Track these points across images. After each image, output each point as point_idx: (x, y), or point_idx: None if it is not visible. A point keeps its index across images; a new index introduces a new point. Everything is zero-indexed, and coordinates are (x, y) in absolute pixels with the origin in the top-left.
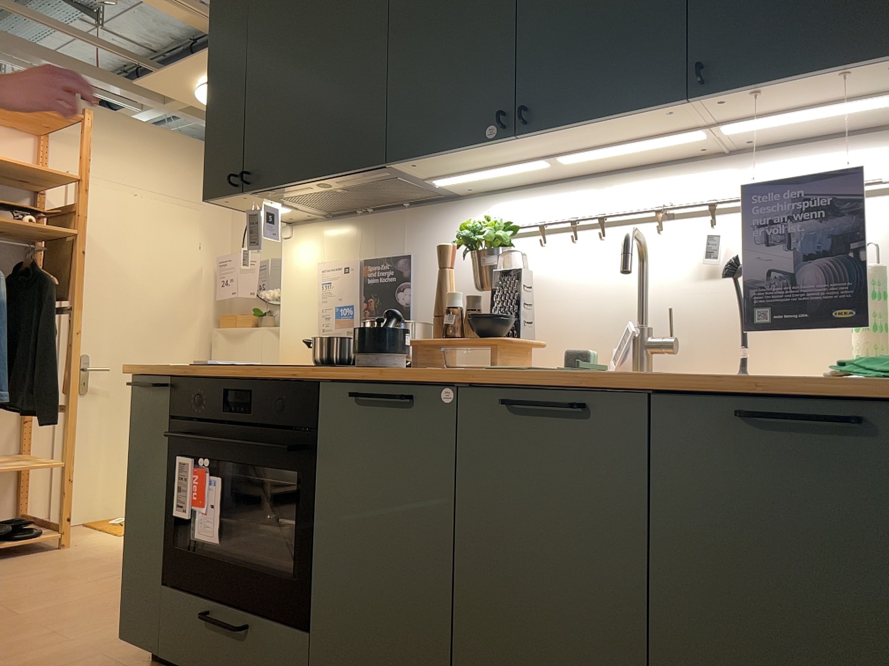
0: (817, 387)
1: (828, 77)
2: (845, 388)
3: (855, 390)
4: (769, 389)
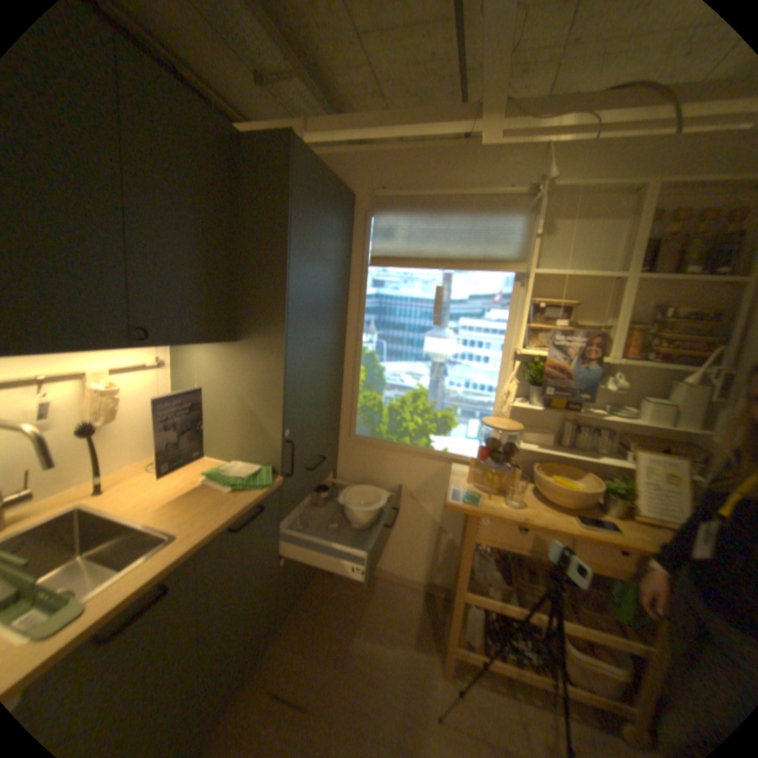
0: (245, 502)
1: (192, 343)
2: (259, 499)
3: (254, 497)
4: (240, 514)
